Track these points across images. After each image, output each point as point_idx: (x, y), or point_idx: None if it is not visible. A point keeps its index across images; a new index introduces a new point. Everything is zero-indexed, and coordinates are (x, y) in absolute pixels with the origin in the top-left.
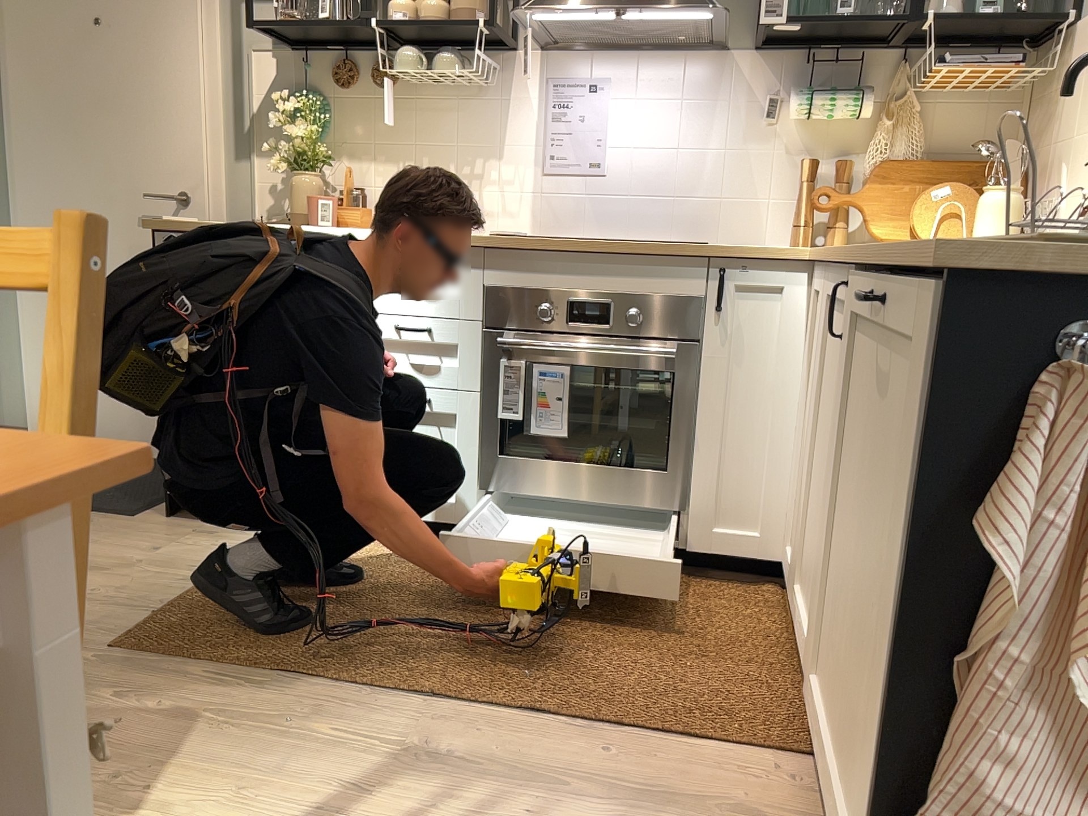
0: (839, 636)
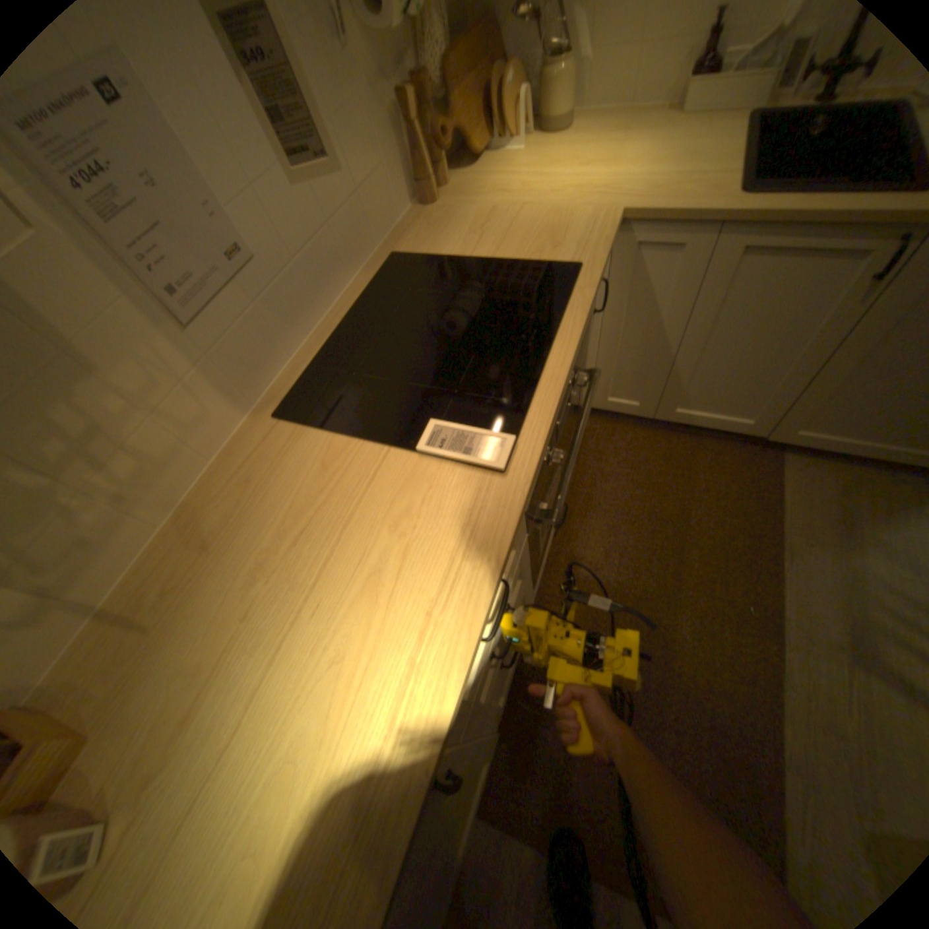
0: (848, 411)
